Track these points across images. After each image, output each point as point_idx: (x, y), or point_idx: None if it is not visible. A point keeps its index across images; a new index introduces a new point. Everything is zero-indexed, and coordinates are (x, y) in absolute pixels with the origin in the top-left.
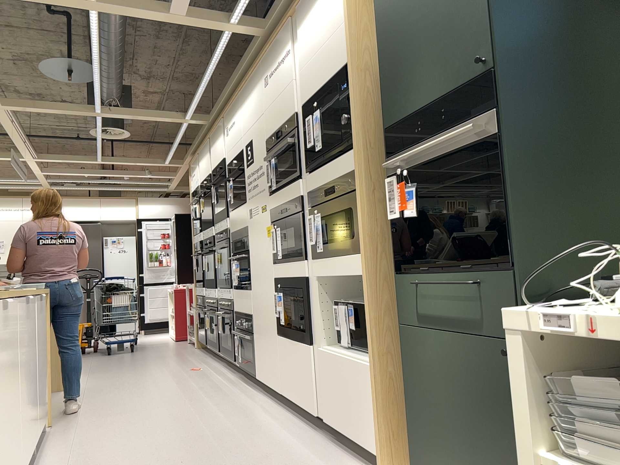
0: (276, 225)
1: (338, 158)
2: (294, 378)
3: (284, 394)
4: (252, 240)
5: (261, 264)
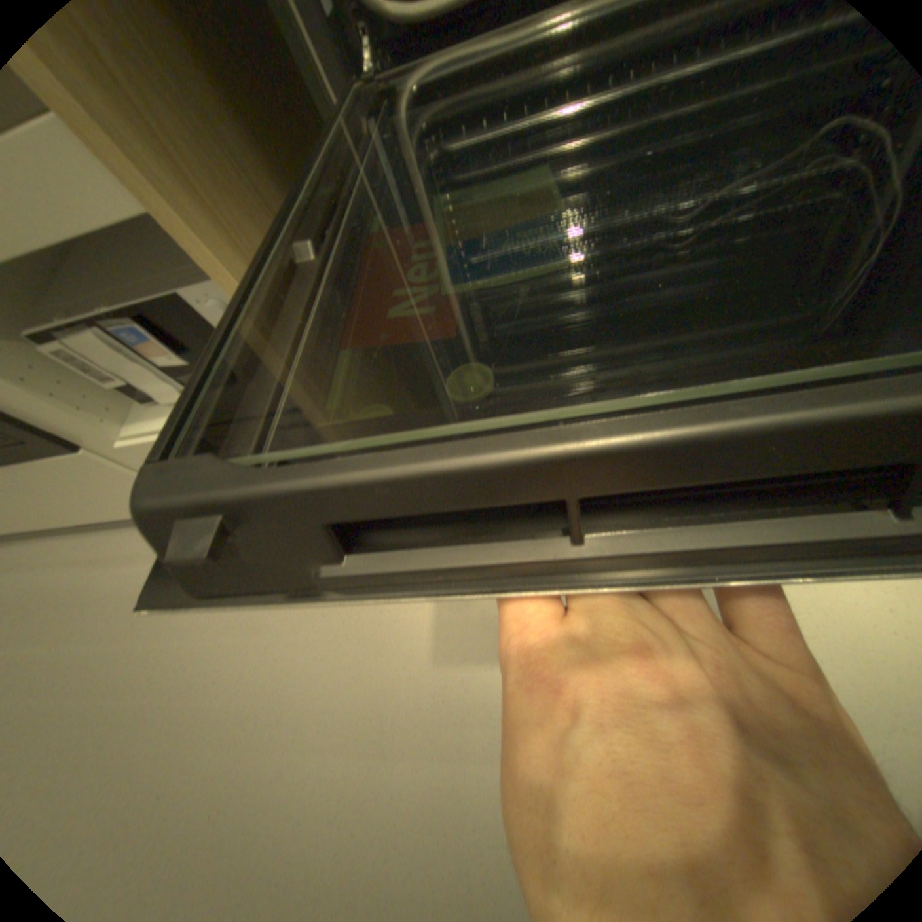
0: None
1: None
2: (86, 503)
3: (87, 523)
4: None
5: None
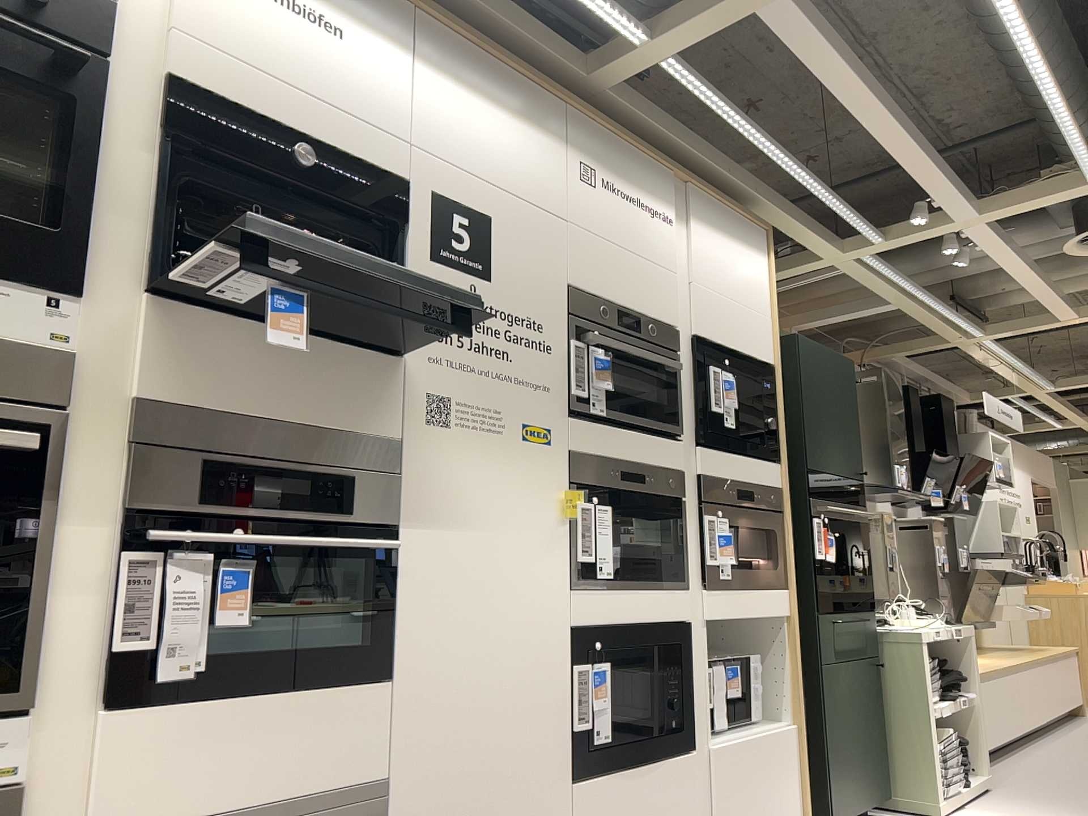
0: (593, 497)
1: (746, 456)
2: None
3: None
4: (441, 499)
5: (502, 584)
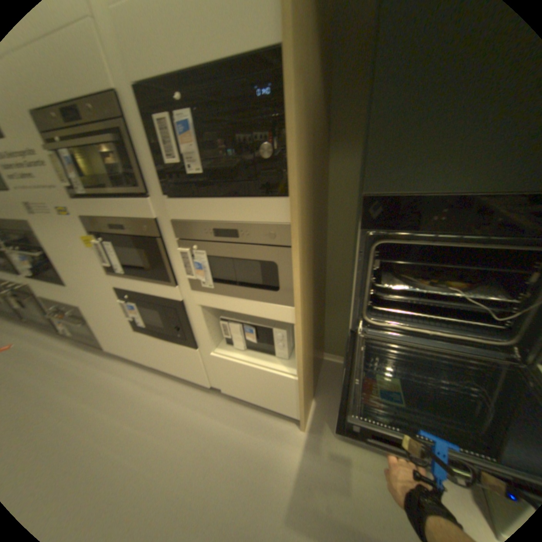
0: (96, 238)
1: (230, 194)
2: (167, 363)
3: (154, 369)
4: (43, 241)
5: (76, 269)
